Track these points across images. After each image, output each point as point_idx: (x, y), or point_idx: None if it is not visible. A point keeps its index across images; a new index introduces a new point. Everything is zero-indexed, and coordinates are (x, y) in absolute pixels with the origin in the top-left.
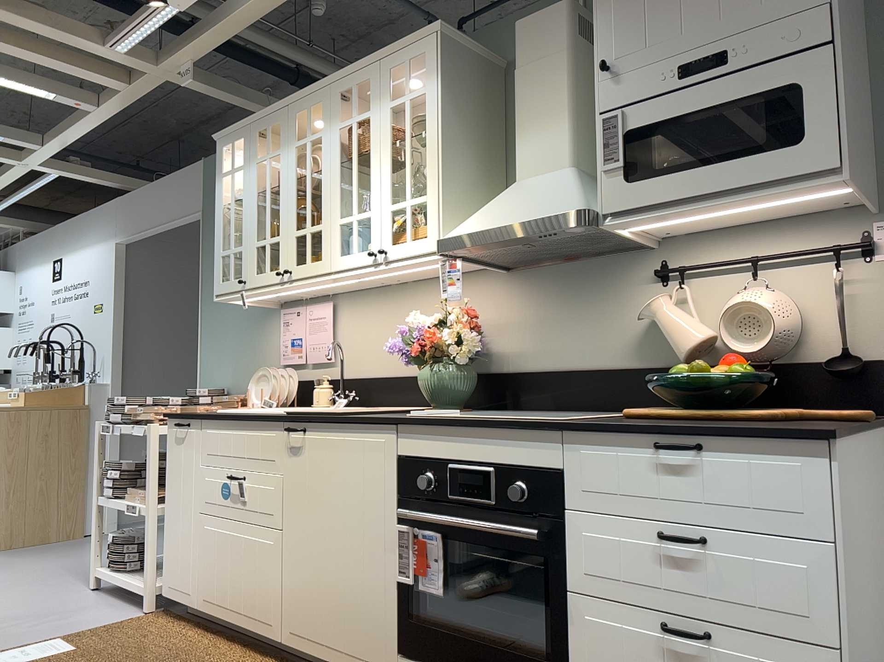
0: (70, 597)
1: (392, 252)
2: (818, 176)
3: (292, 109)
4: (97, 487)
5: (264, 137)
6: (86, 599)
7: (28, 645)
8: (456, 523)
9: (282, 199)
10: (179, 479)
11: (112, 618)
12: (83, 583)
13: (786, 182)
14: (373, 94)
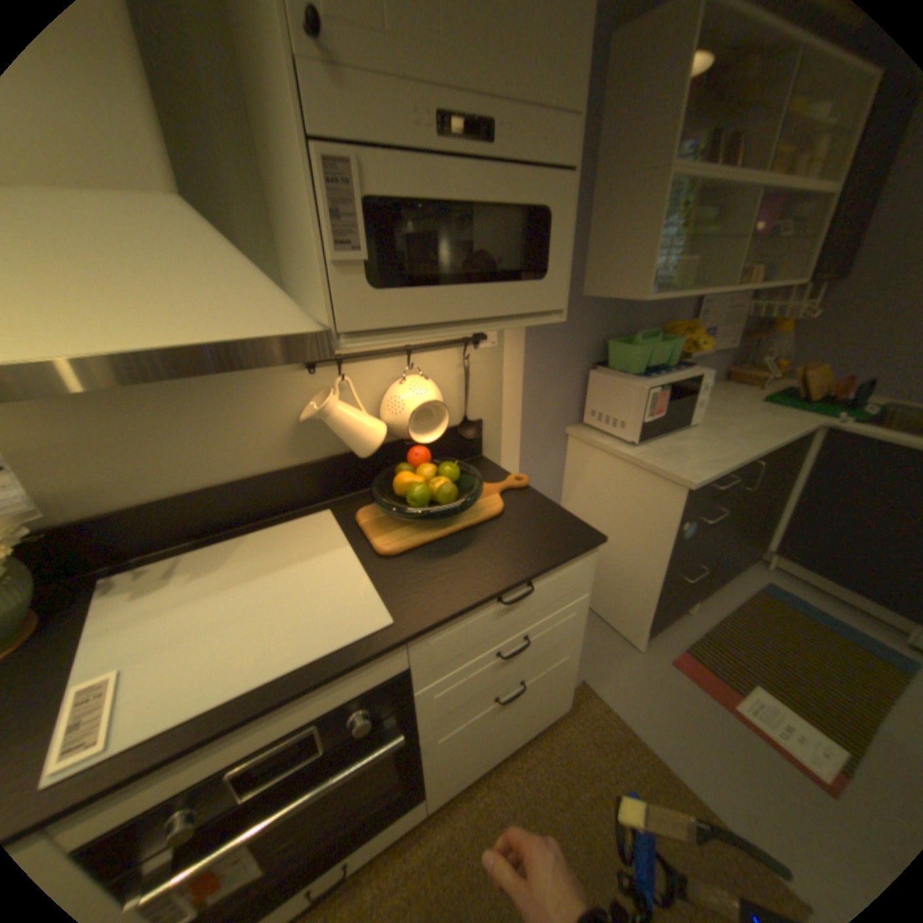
0: None
1: None
2: (547, 312)
3: None
4: None
5: None
6: None
7: None
8: (282, 817)
9: None
10: None
11: None
12: None
13: (526, 315)
14: None
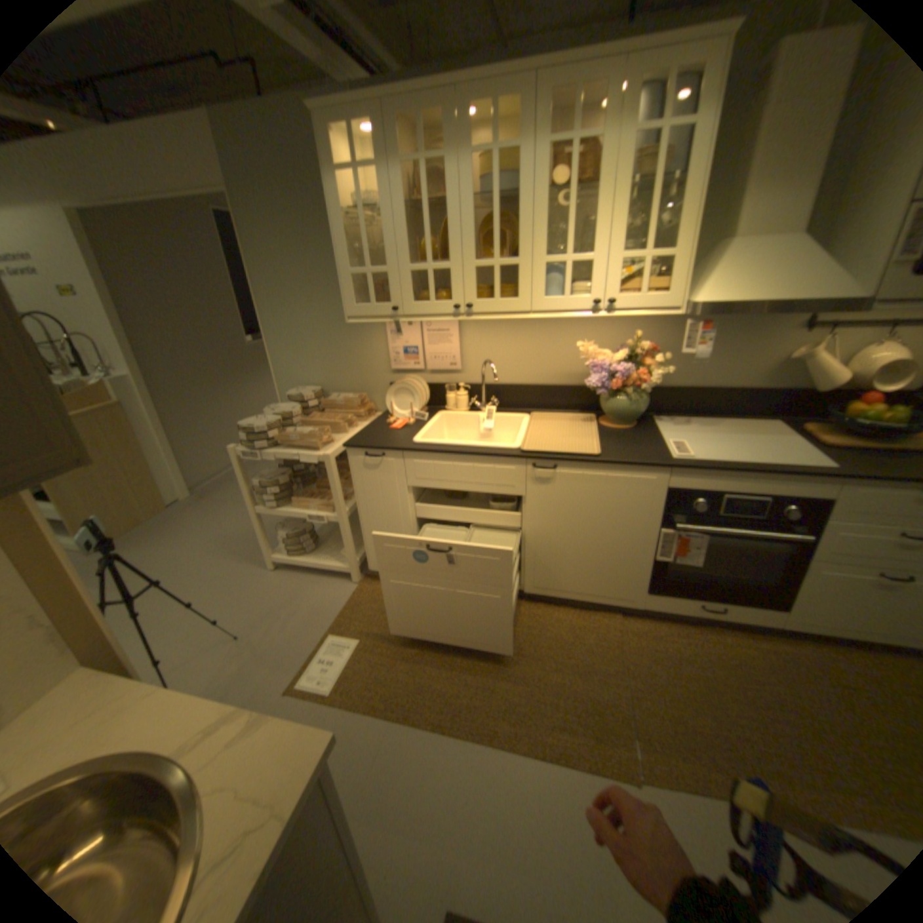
0: (265, 586)
1: (621, 303)
2: None
3: (463, 93)
4: (250, 502)
5: (395, 120)
6: (284, 584)
7: (312, 651)
8: (739, 534)
9: (452, 220)
10: (377, 496)
11: (337, 598)
12: (252, 566)
13: None
14: (612, 104)
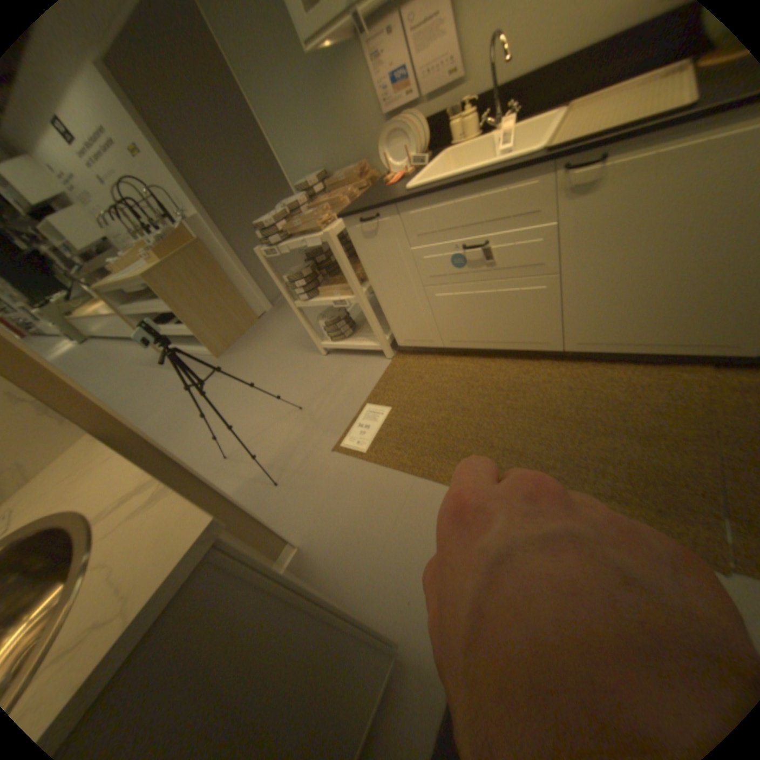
0: (320, 366)
1: None
2: None
3: None
4: (288, 297)
5: None
6: (333, 364)
7: (354, 415)
8: None
9: None
10: (384, 266)
11: (374, 371)
12: (312, 352)
13: None
14: None
